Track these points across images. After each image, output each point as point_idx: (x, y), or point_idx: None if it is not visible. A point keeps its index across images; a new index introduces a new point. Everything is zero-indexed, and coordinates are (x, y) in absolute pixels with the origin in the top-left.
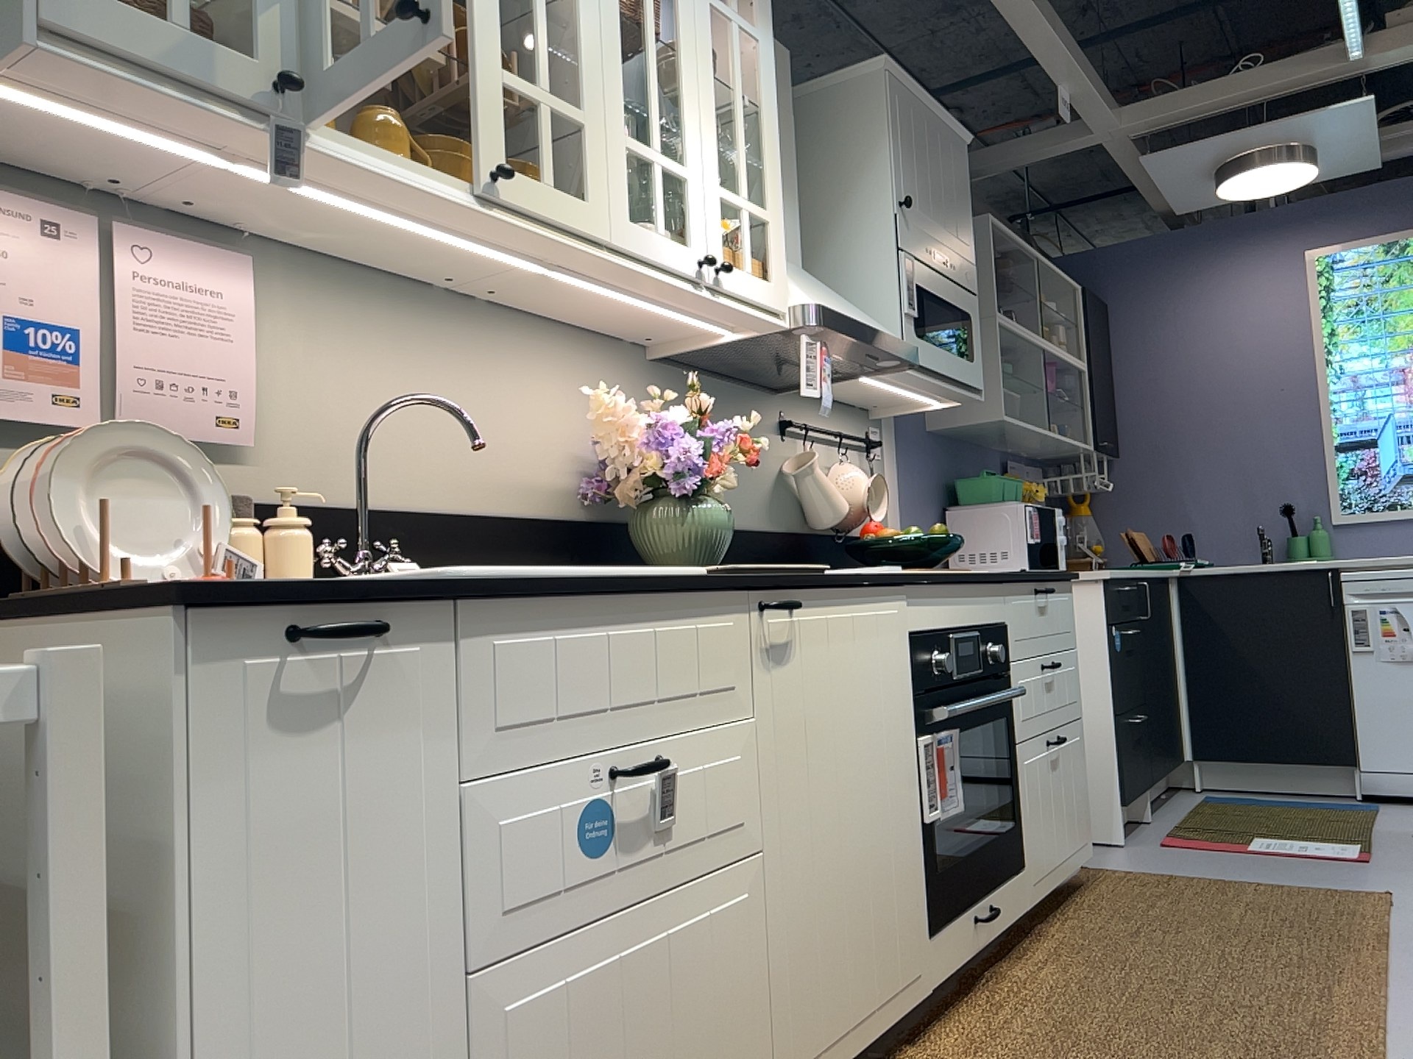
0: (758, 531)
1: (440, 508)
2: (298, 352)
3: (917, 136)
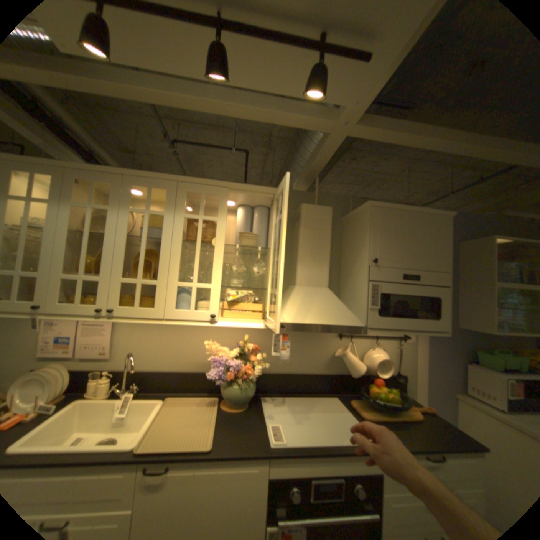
0: (314, 375)
1: (166, 370)
2: (128, 333)
3: (394, 226)
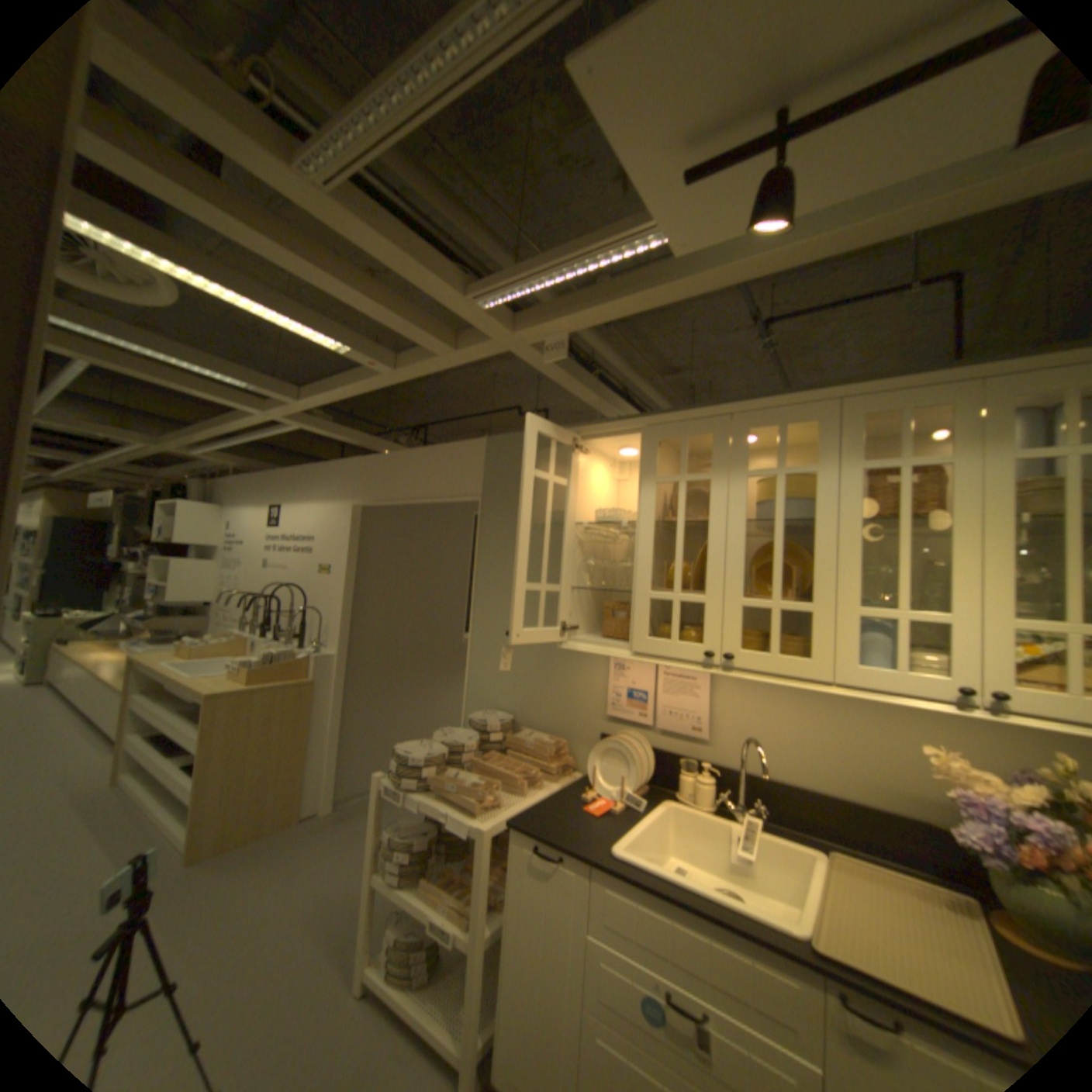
0: None
1: (821, 792)
2: (737, 701)
3: None
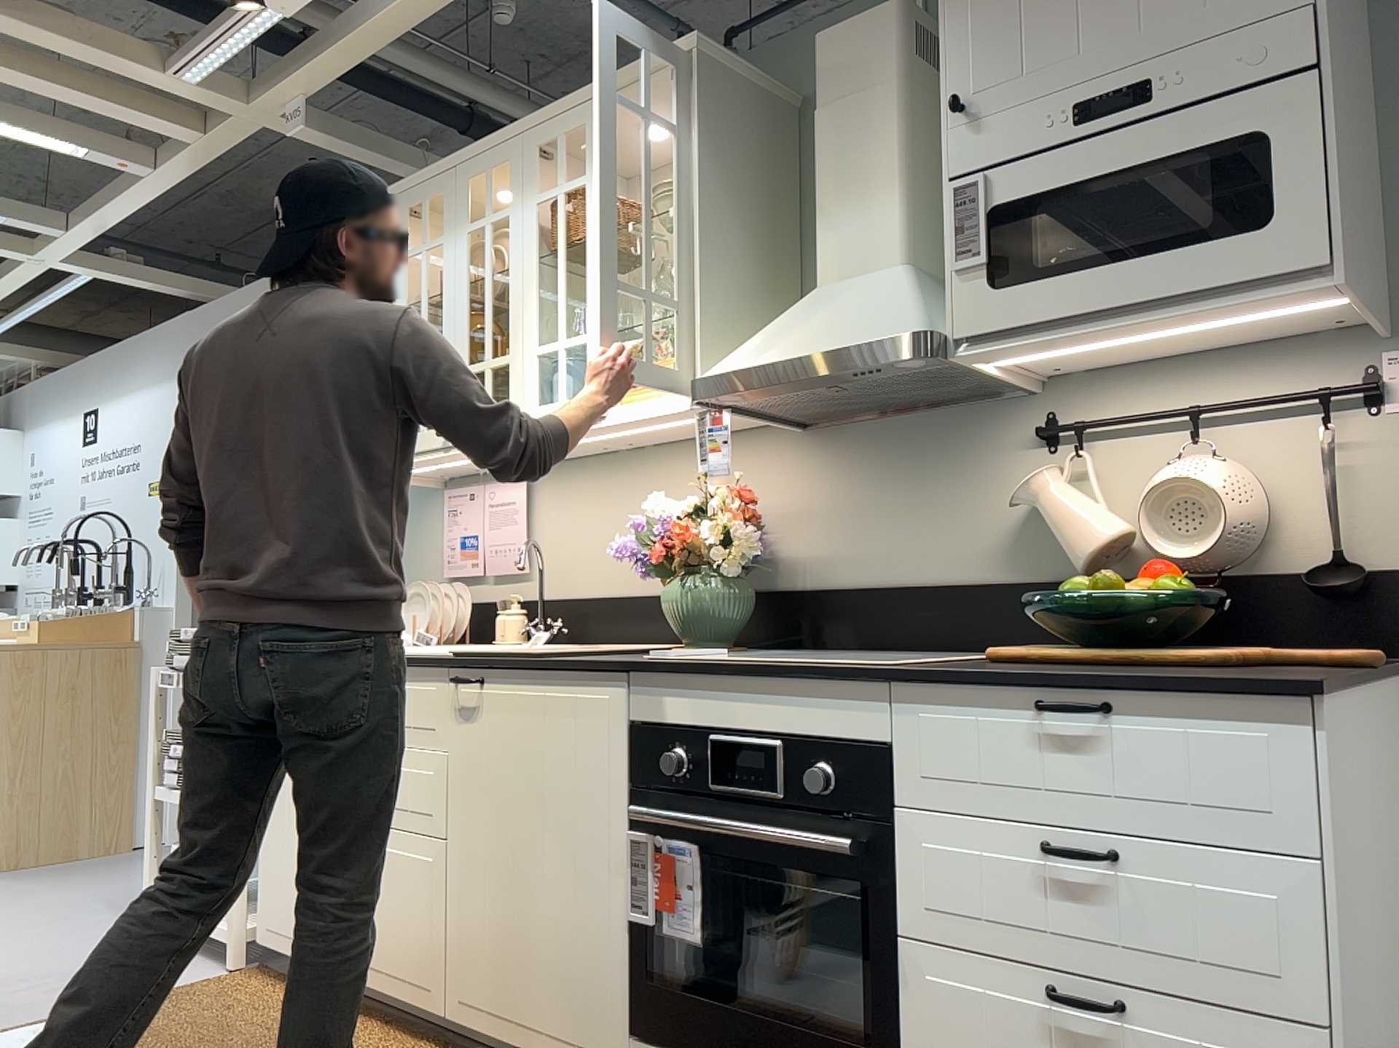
0: (965, 585)
1: (614, 594)
2: (551, 516)
3: None
